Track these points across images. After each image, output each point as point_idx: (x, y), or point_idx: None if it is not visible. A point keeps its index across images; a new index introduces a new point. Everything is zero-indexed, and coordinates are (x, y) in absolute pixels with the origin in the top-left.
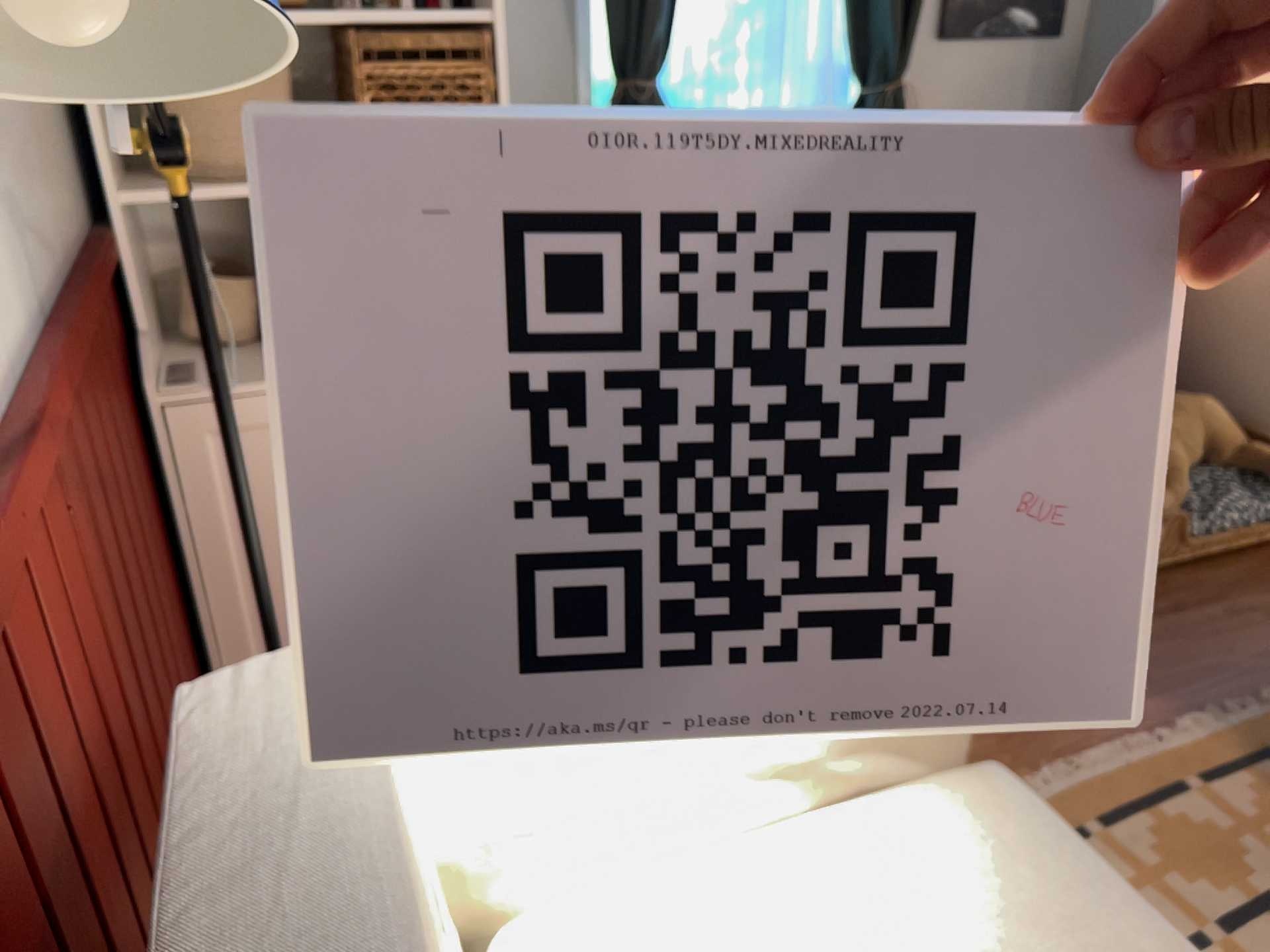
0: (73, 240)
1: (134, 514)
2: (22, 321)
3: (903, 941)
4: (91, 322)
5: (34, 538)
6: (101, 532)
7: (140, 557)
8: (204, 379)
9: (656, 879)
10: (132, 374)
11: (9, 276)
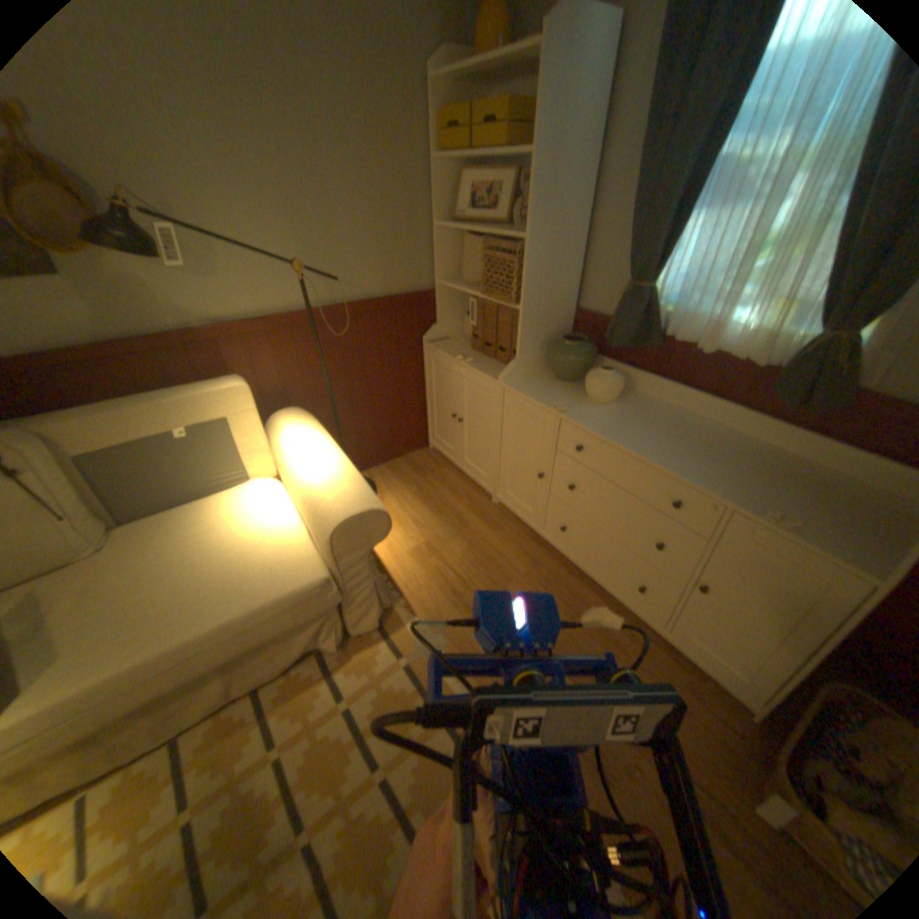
0: (401, 289)
1: (385, 367)
2: (320, 302)
3: (246, 548)
4: (371, 311)
5: (274, 343)
6: (340, 360)
7: (378, 378)
8: (440, 344)
9: (284, 500)
10: (423, 334)
11: (318, 290)
